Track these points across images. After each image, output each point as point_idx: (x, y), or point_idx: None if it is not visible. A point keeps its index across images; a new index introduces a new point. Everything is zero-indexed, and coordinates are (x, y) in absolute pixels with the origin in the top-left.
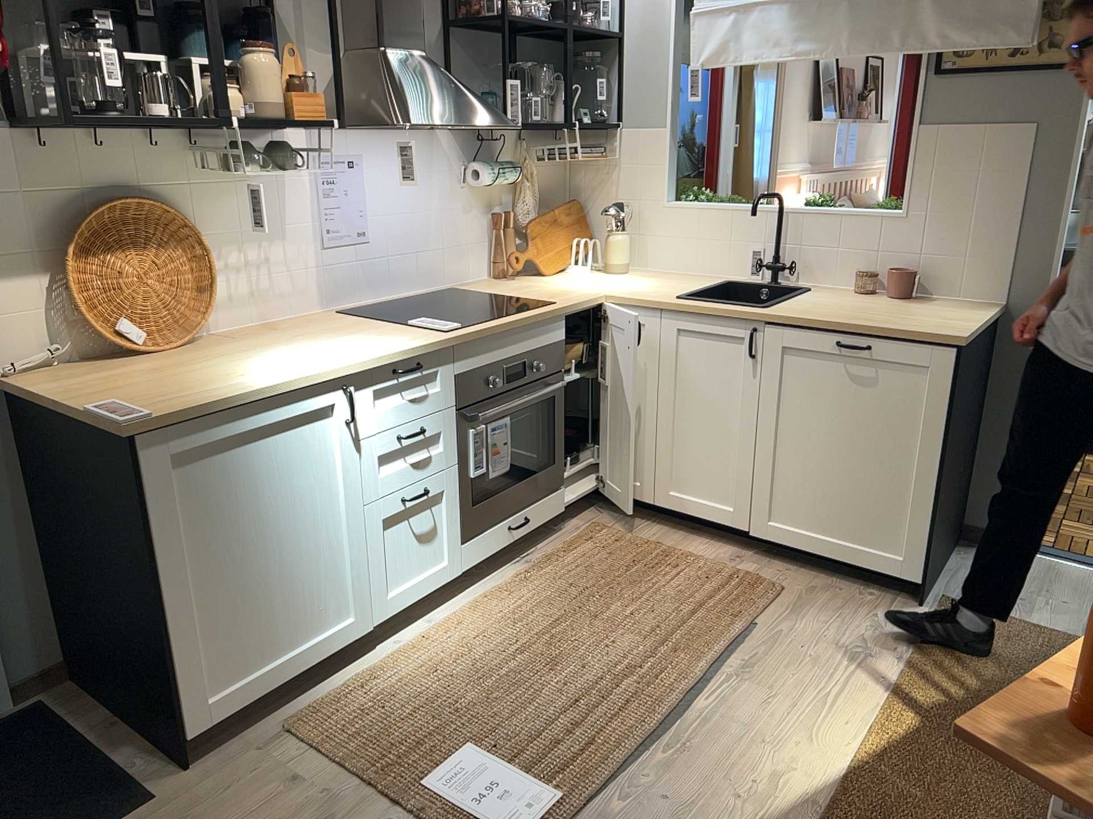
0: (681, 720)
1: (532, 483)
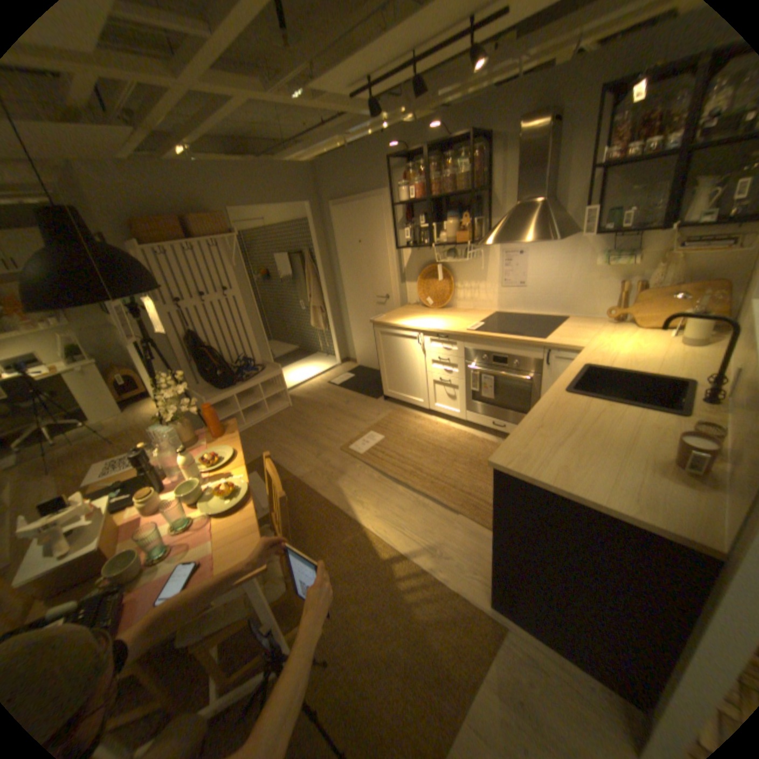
0: (392, 481)
1: (509, 413)
